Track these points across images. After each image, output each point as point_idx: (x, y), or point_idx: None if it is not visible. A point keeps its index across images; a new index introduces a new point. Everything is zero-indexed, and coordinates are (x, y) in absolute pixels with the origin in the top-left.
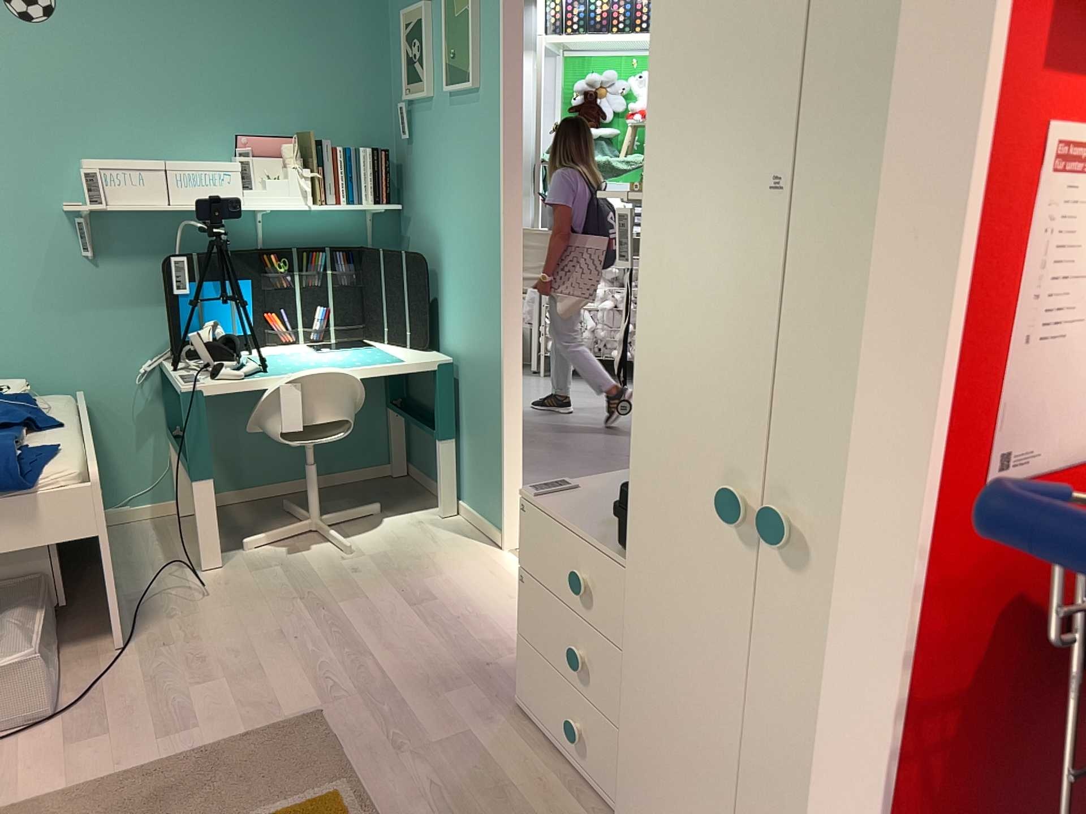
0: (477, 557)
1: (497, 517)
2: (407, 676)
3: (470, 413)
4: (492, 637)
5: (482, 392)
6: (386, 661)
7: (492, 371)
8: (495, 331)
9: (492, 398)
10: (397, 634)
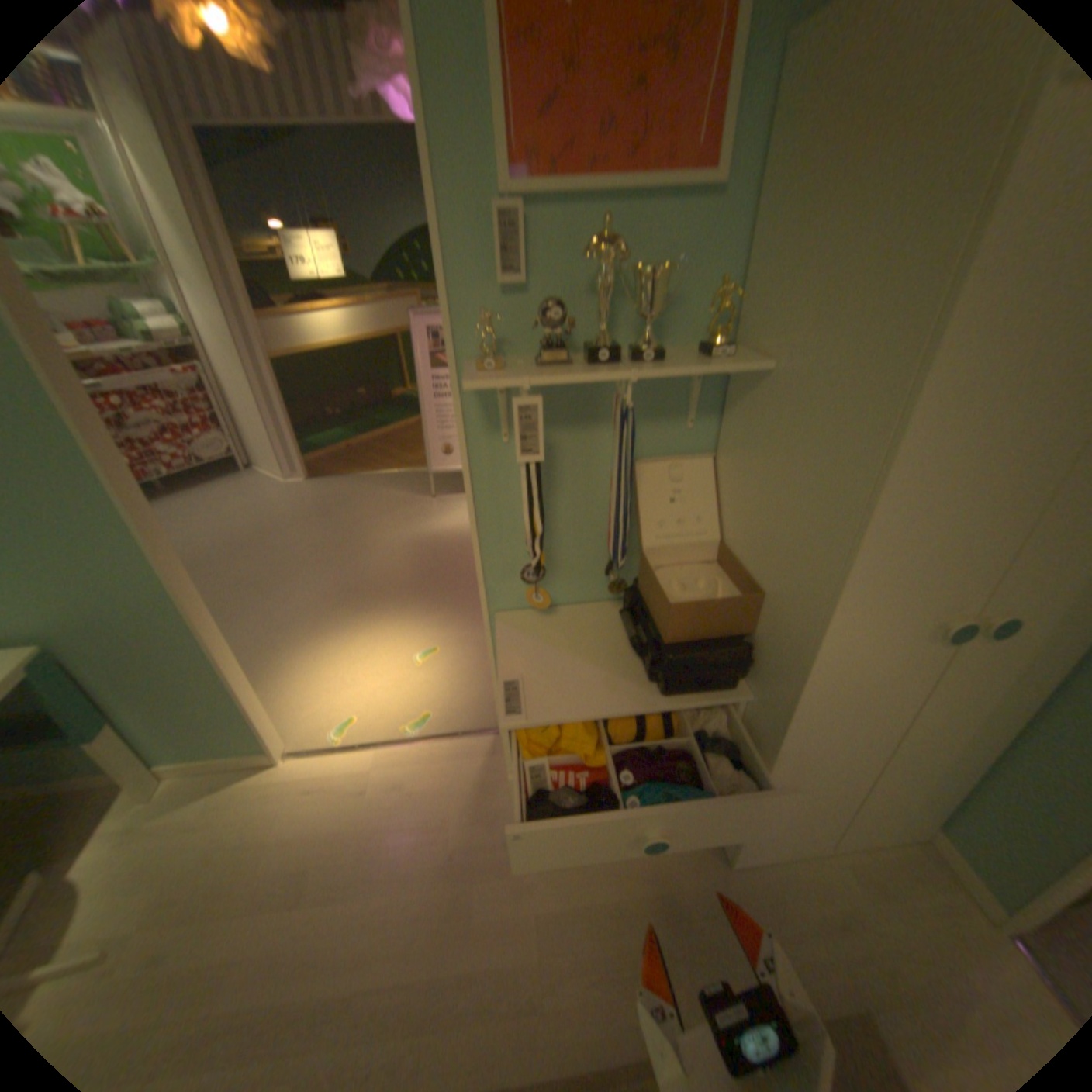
0: (263, 794)
1: (246, 745)
2: (421, 957)
3: (121, 683)
4: (410, 837)
5: (141, 655)
6: (380, 974)
7: (156, 626)
8: (137, 581)
9: (174, 652)
10: (338, 942)
